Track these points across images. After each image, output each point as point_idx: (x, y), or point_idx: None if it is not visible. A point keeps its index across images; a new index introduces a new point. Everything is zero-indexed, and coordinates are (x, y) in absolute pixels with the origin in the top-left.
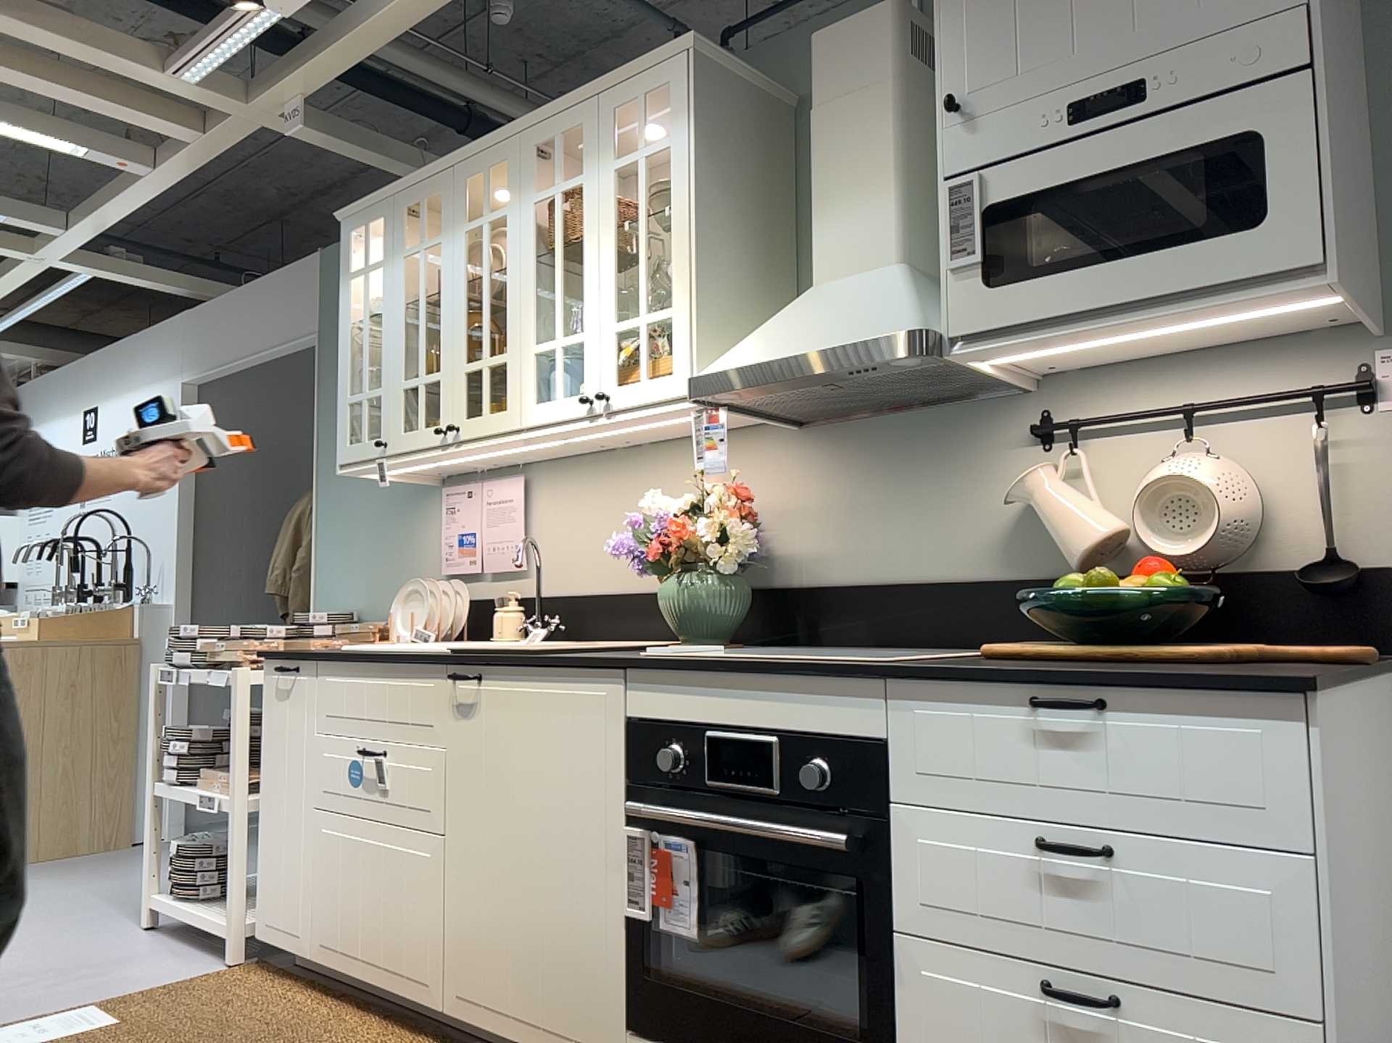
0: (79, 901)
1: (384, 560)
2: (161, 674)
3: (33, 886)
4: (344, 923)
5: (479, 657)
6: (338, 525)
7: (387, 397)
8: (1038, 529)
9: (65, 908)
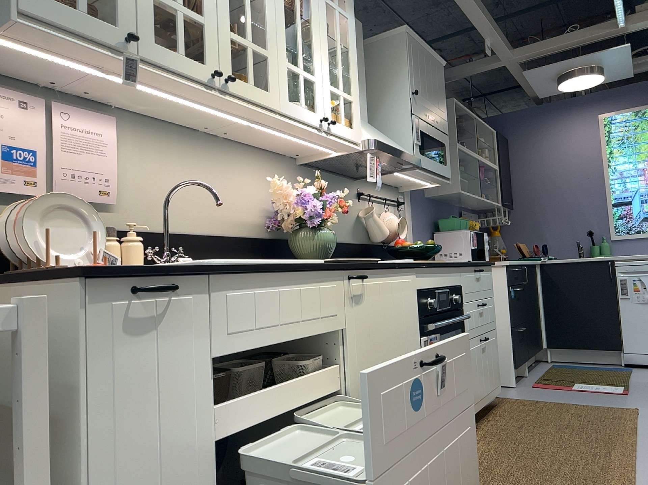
0: None
1: None
2: None
3: None
4: None
5: (365, 265)
6: None
7: None
8: (360, 227)
9: None
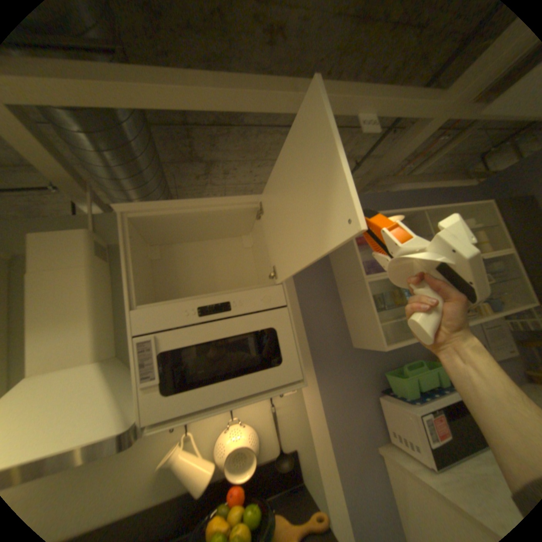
0: None
1: None
2: None
3: None
4: None
5: None
6: None
7: None
8: (168, 473)
9: None
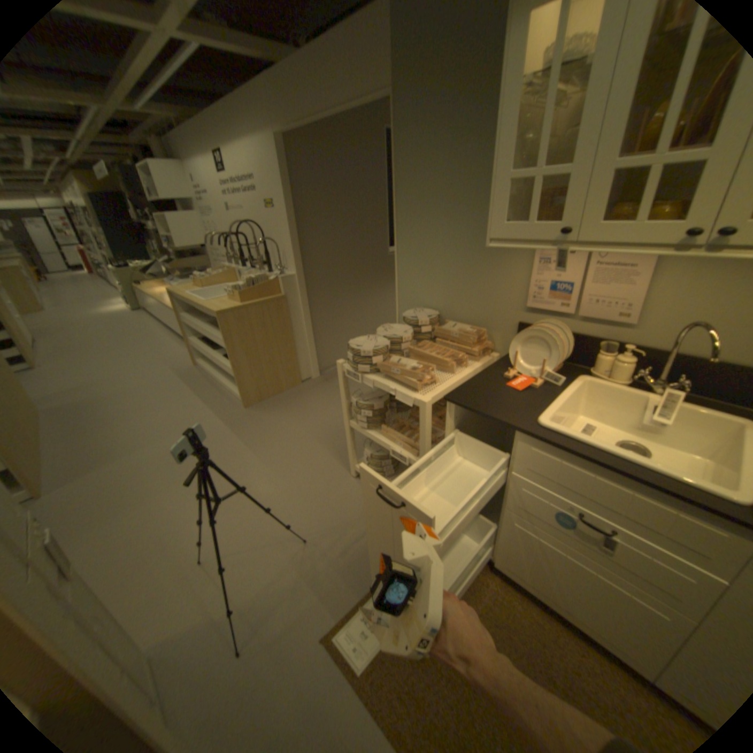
0: (306, 443)
1: (460, 282)
2: (344, 370)
3: (278, 425)
4: (536, 578)
5: None
6: (416, 251)
7: (581, 176)
8: None
9: (304, 451)
